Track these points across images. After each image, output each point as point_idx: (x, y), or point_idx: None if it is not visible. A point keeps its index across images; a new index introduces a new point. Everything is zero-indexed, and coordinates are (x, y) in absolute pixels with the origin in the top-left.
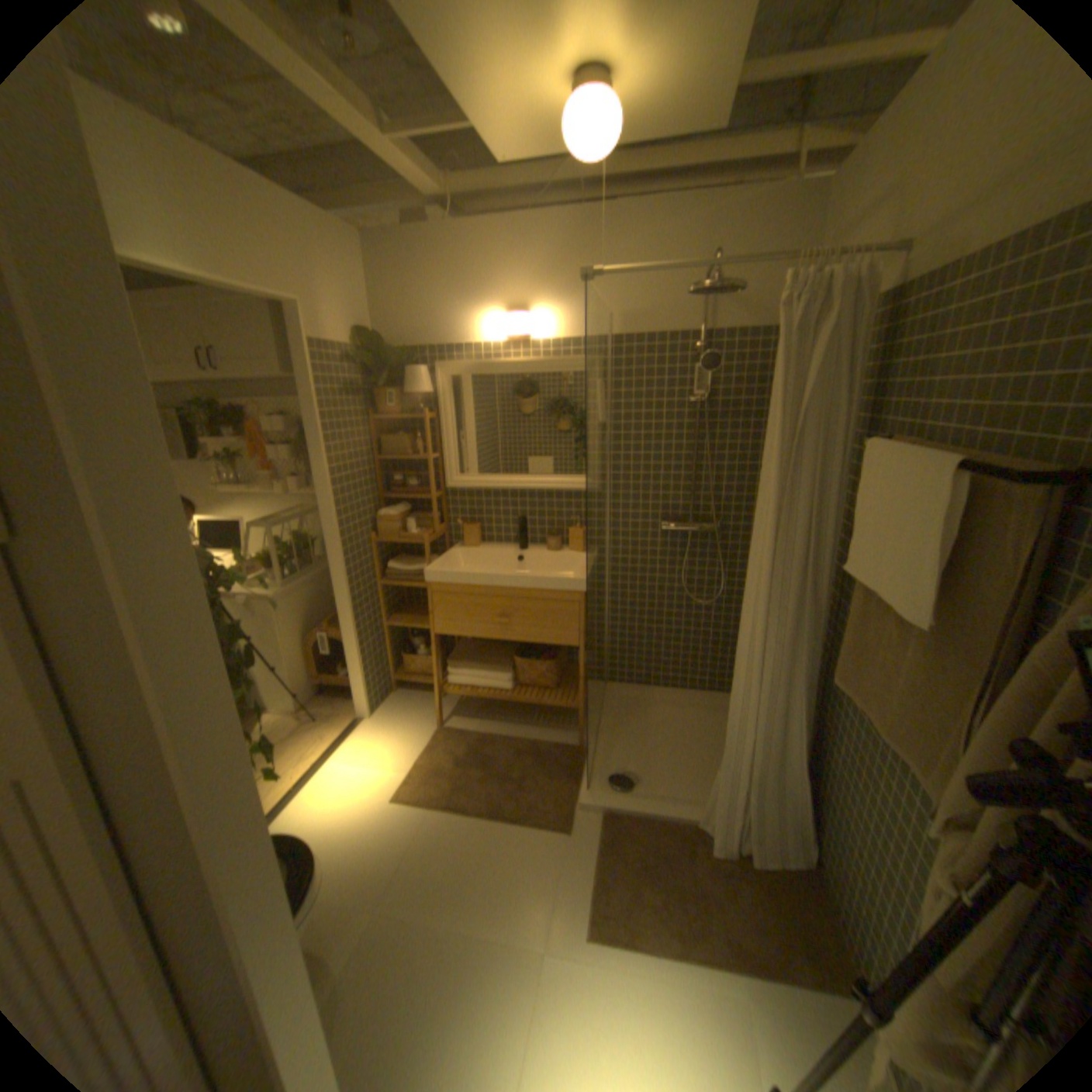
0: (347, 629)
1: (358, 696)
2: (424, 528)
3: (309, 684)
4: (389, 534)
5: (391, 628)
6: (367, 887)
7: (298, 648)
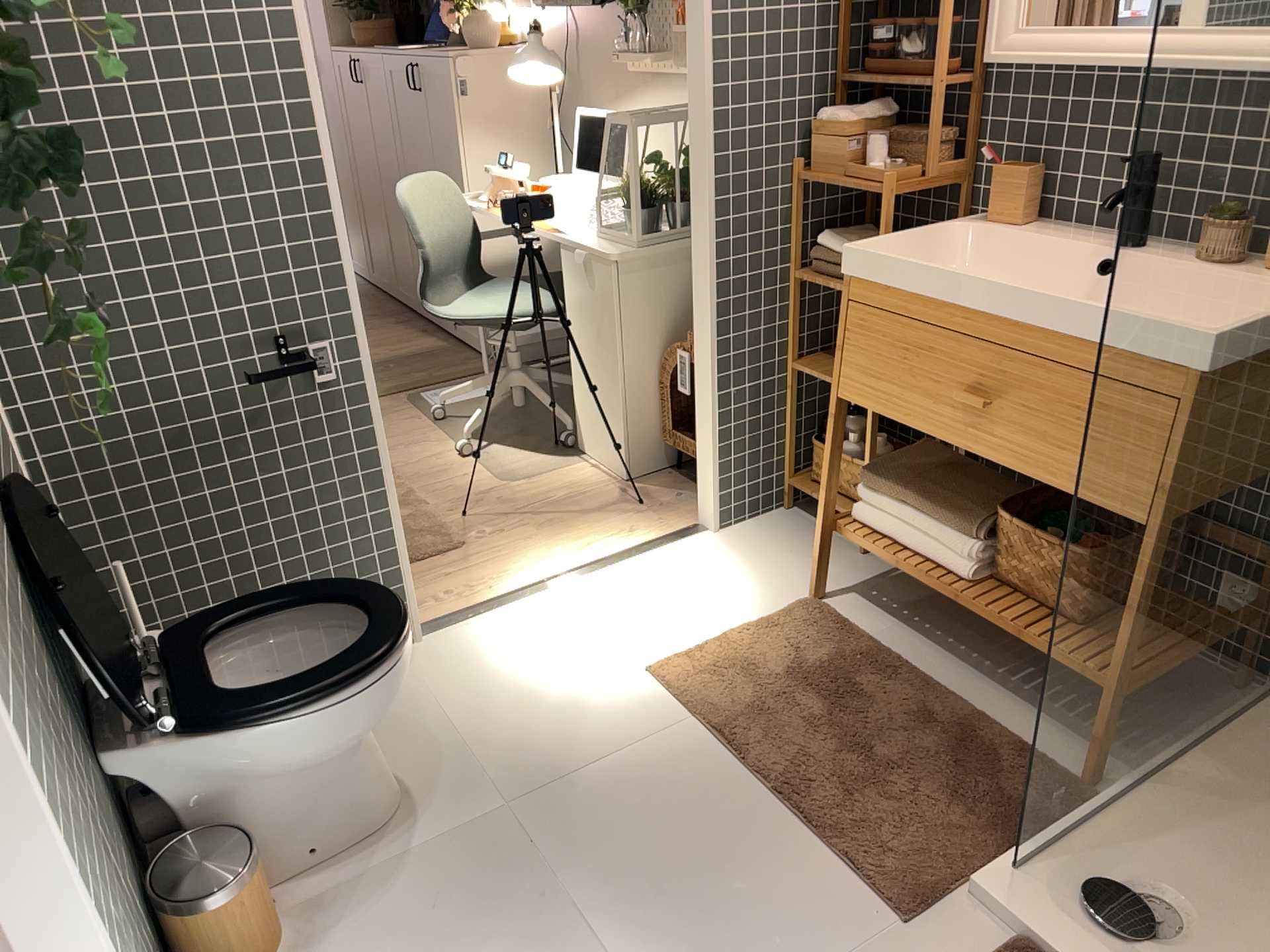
0: (702, 345)
1: (704, 481)
2: (905, 160)
3: (659, 439)
4: (823, 161)
5: (807, 378)
6: (528, 764)
7: (650, 368)
